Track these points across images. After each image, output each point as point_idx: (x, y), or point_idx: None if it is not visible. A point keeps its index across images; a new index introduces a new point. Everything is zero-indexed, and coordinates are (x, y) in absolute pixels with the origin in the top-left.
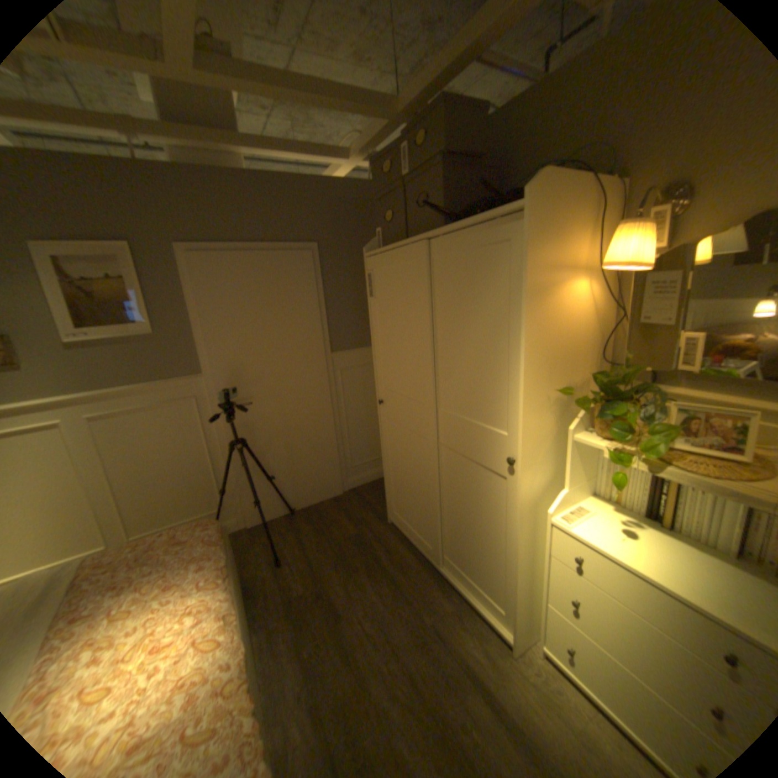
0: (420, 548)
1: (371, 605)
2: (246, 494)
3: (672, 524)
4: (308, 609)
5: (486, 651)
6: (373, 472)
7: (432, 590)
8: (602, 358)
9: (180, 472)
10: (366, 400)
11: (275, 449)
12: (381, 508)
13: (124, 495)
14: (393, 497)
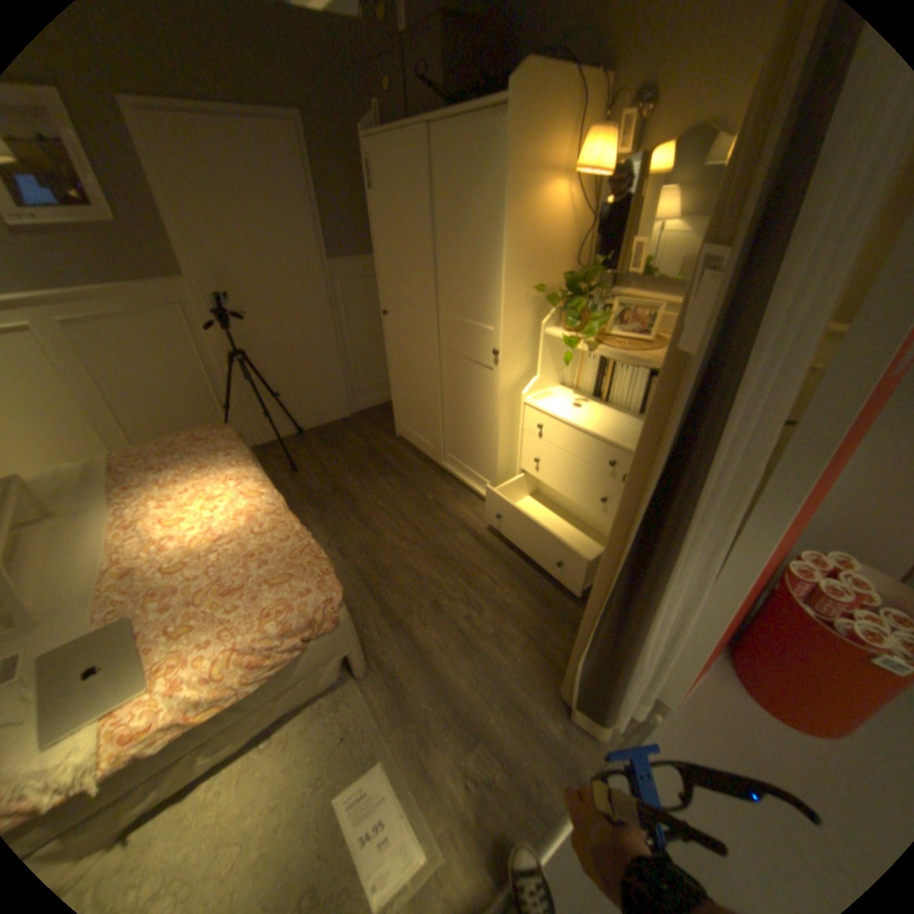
0: (426, 451)
1: (383, 491)
2: (253, 412)
3: (607, 398)
4: (329, 497)
5: (475, 510)
6: (381, 396)
7: (436, 479)
8: (578, 264)
9: (179, 387)
10: (370, 318)
11: (277, 366)
12: (390, 426)
13: (124, 407)
14: (401, 410)
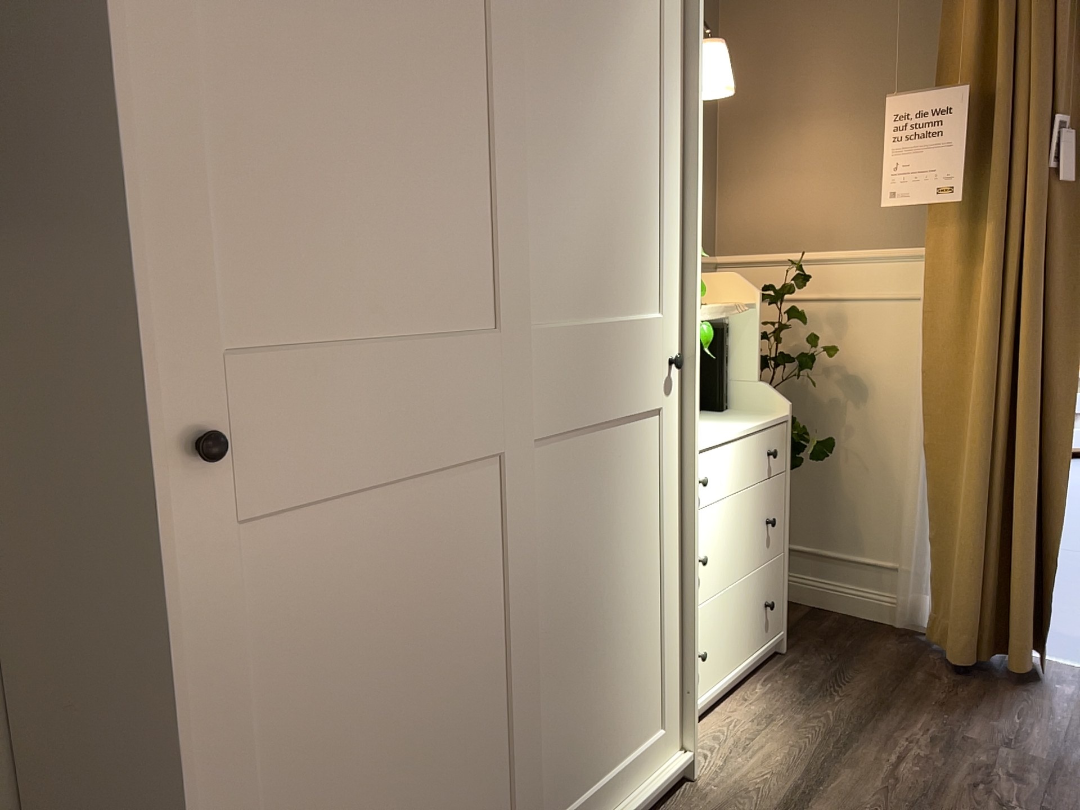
0: None
1: None
2: None
3: None
4: None
5: None
6: None
7: None
8: None
9: None
10: None
11: None
12: None
13: None
14: None
